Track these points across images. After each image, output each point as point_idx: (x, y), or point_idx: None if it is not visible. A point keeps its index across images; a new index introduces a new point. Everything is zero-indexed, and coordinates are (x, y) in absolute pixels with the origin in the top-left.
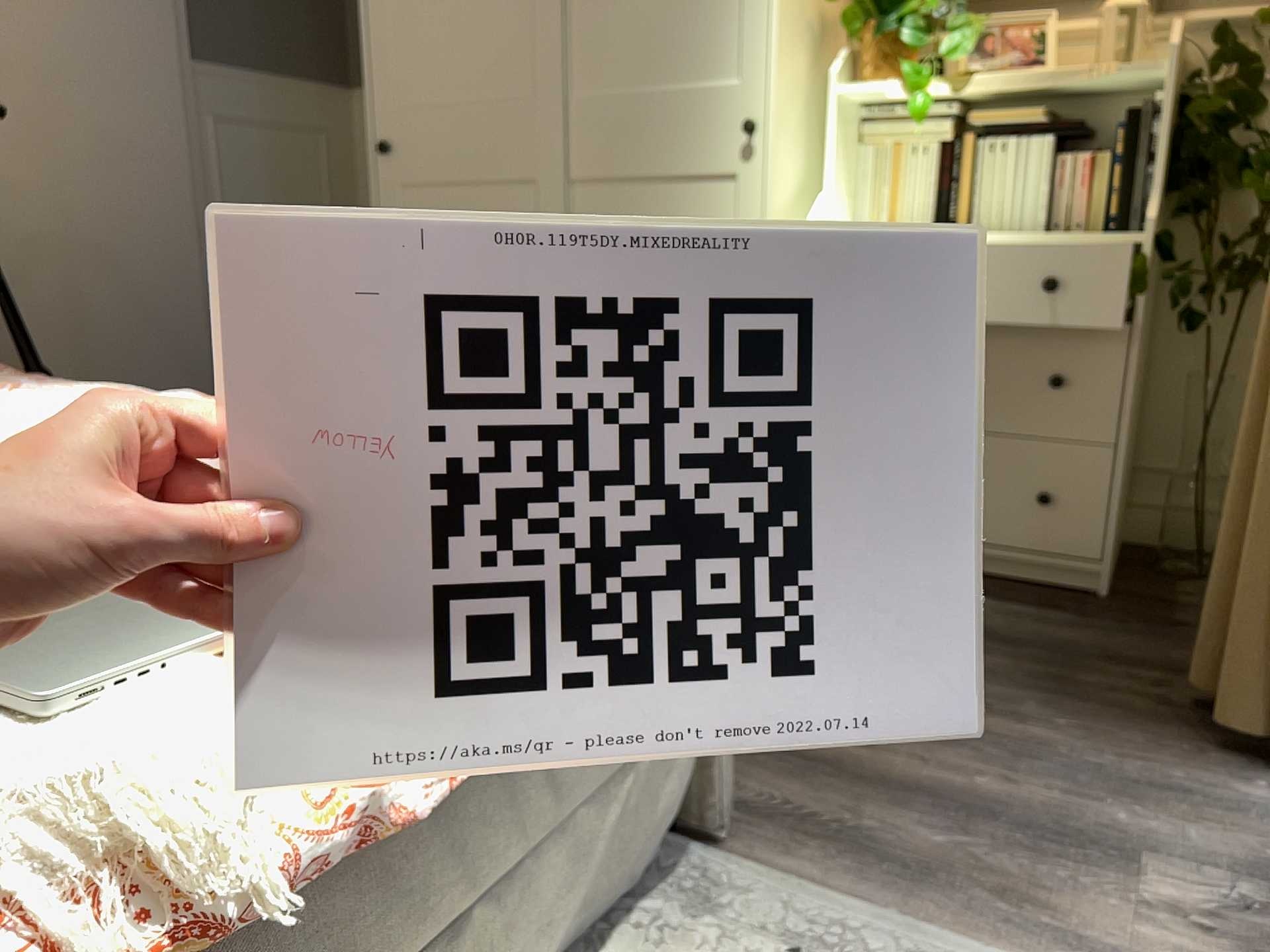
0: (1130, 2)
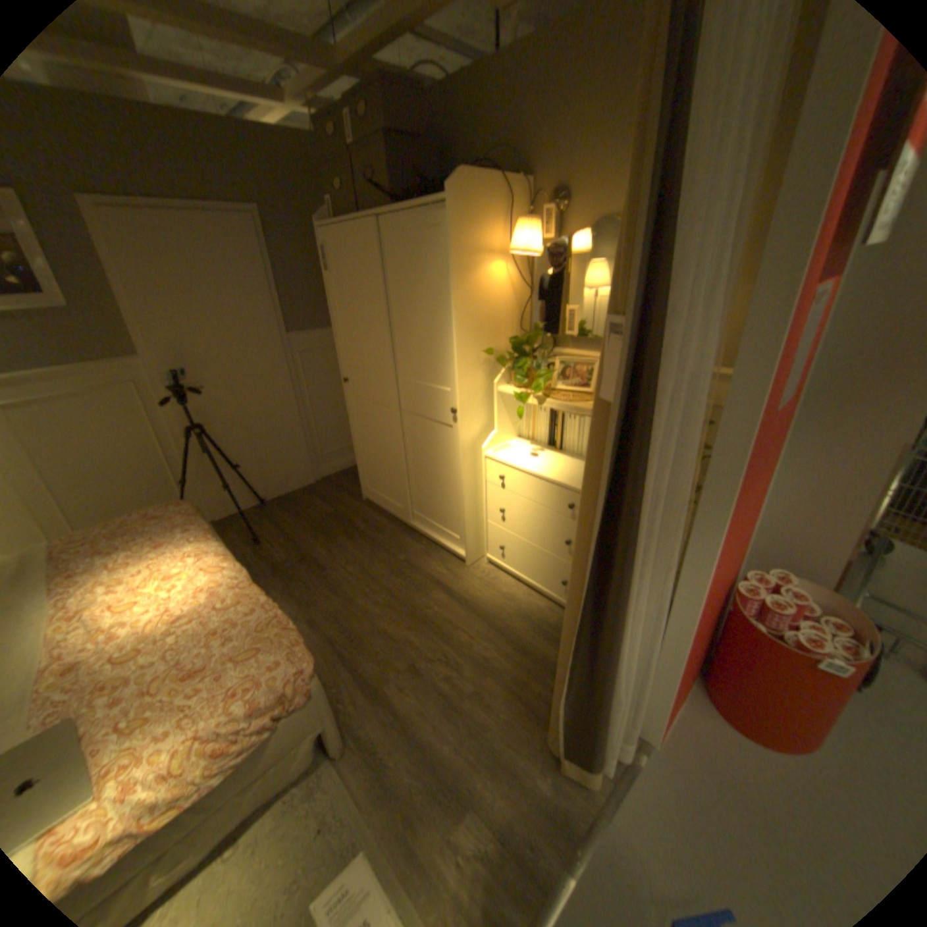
0: None
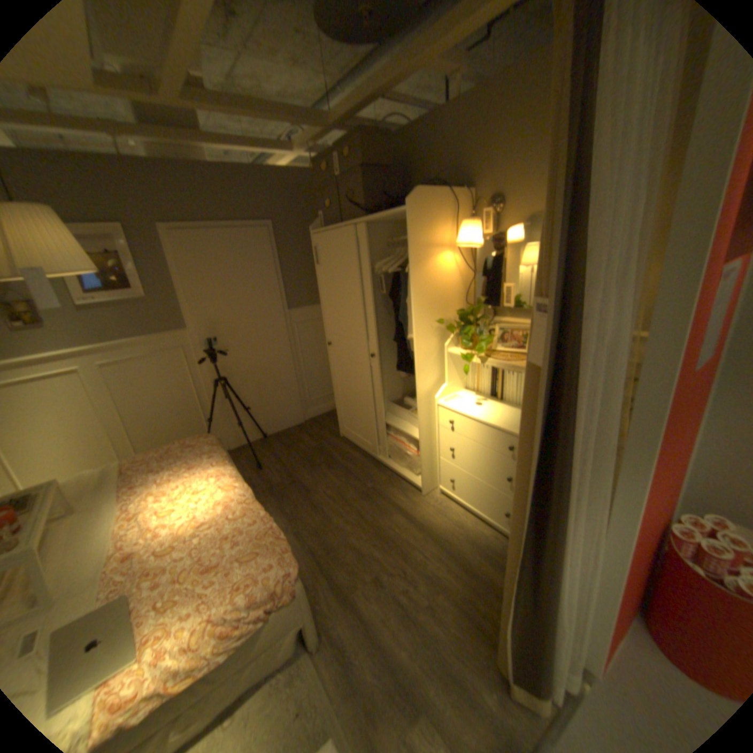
0: None
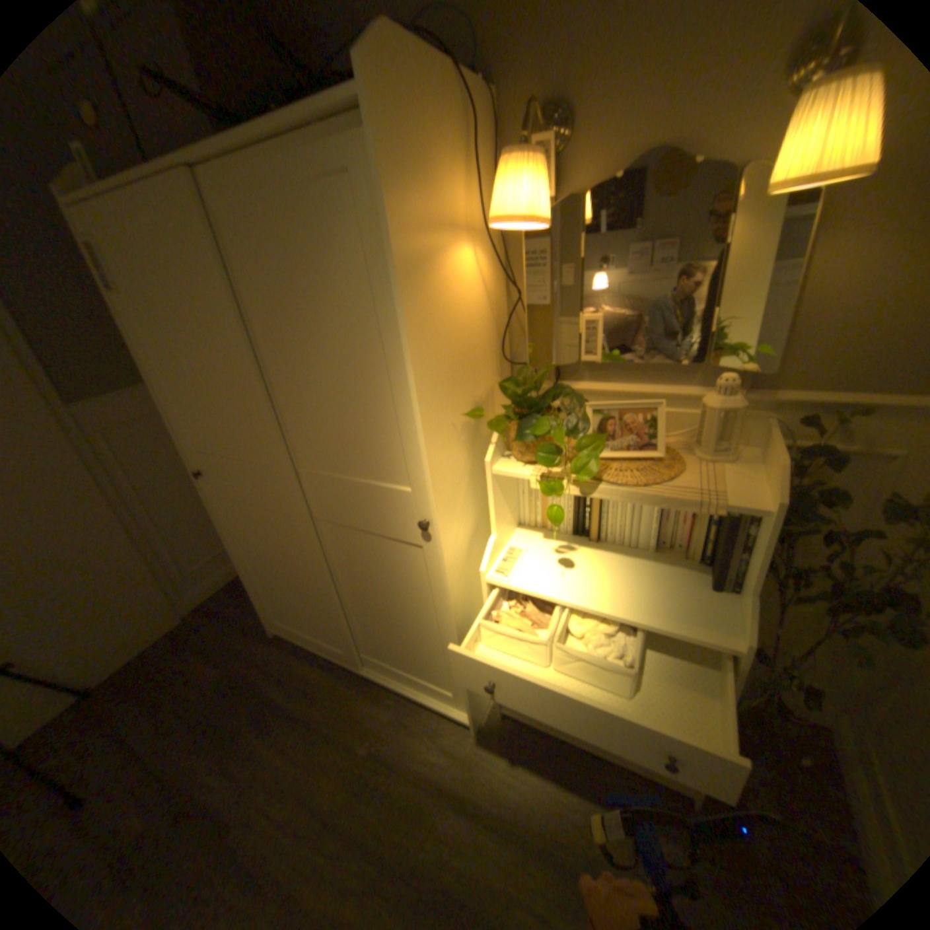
0: (729, 410)
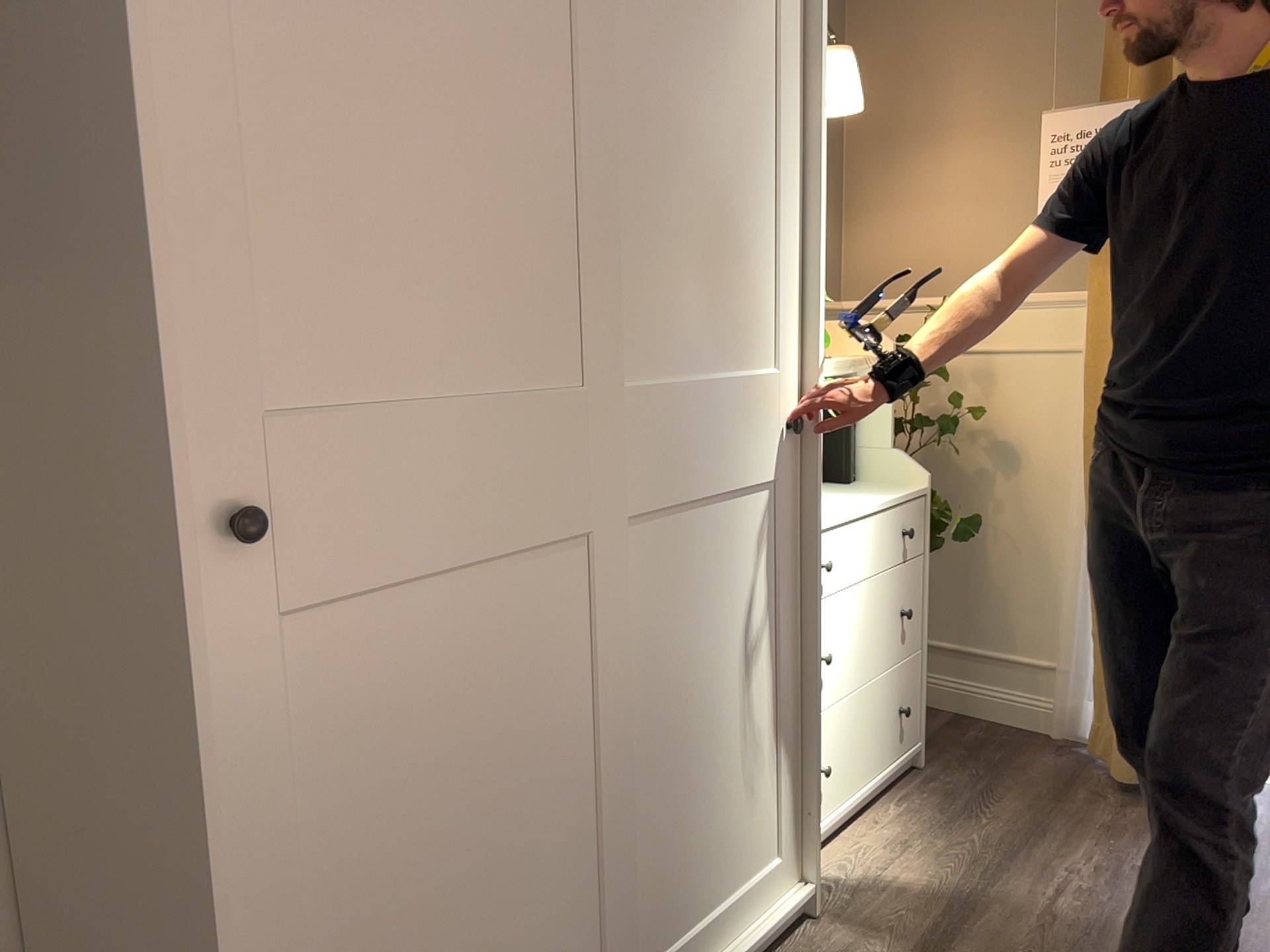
0: None
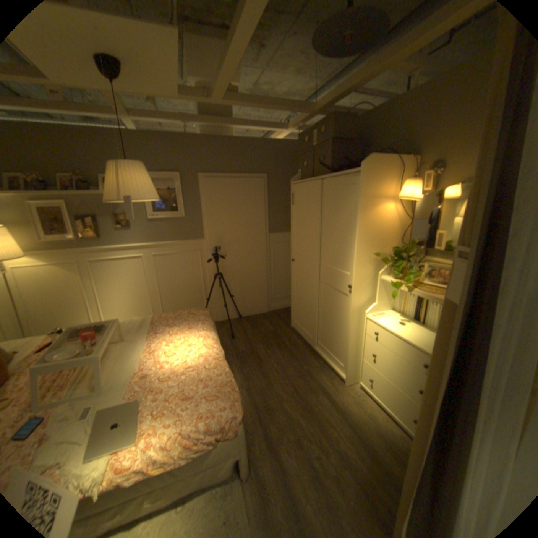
0: None
